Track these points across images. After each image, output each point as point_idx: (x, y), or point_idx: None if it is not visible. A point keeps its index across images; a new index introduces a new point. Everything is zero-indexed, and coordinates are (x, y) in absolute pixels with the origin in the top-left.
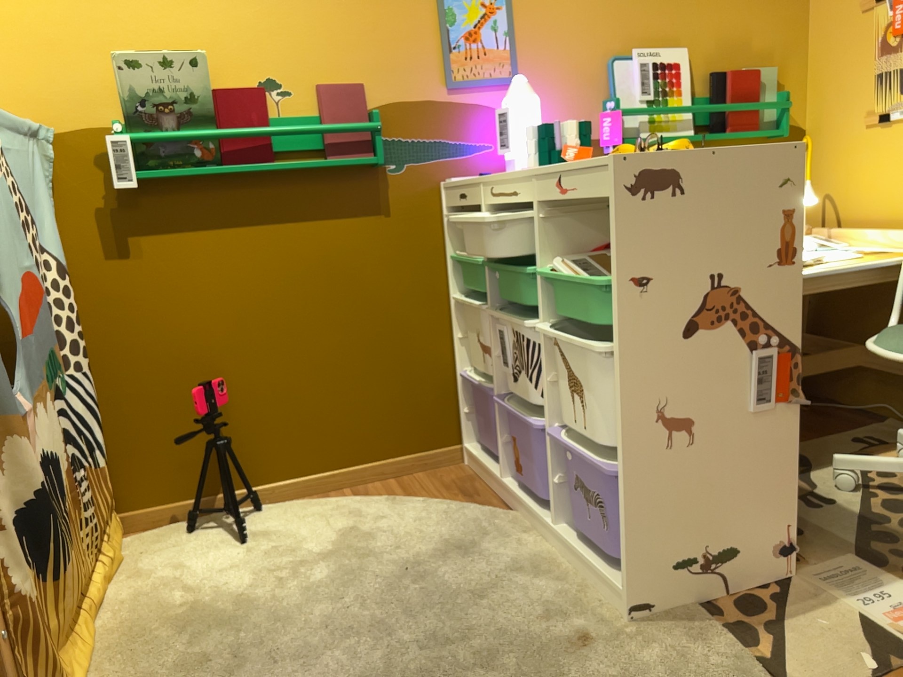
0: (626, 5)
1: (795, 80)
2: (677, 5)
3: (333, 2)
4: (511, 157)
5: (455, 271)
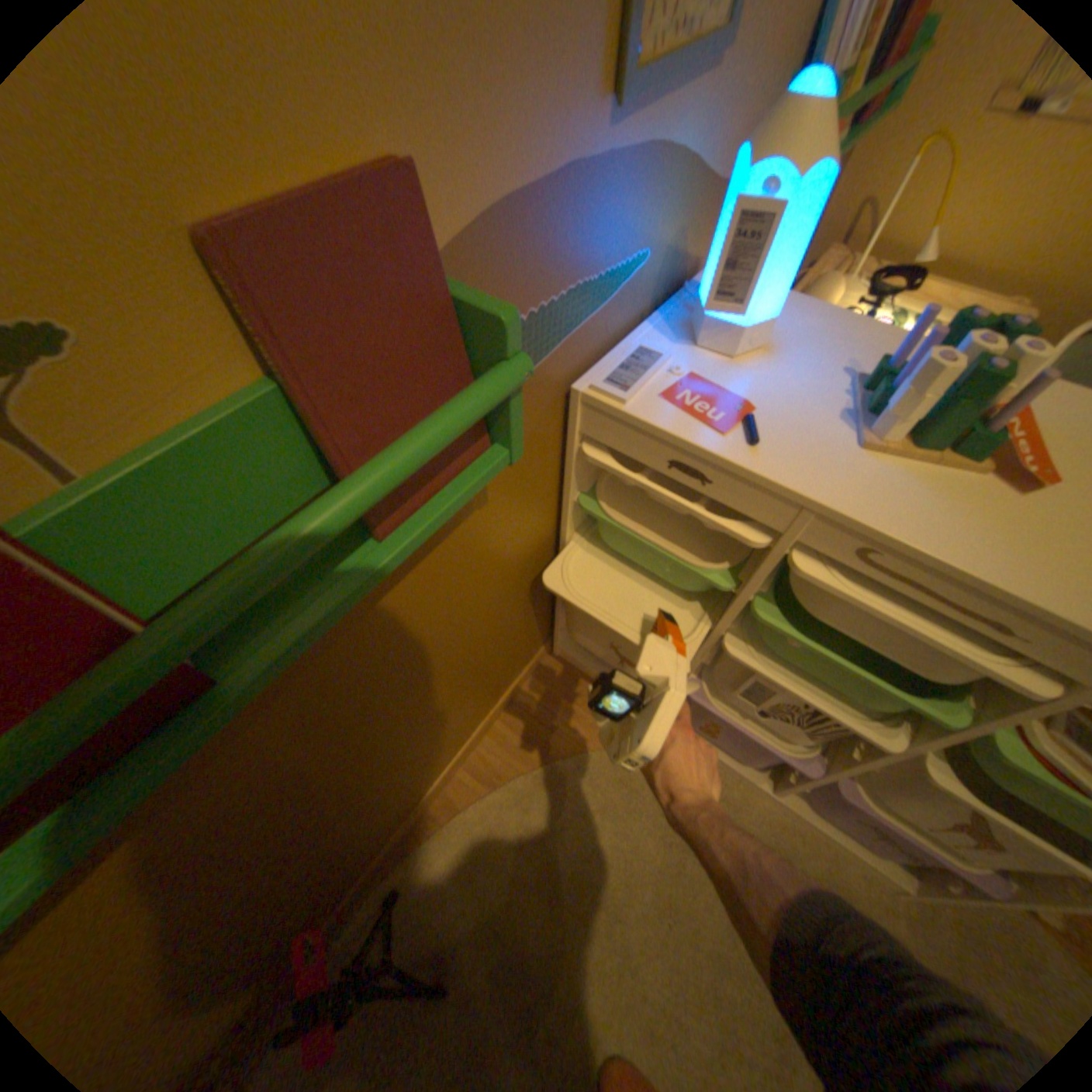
0: None
1: None
2: None
3: None
4: (728, 312)
5: (576, 512)
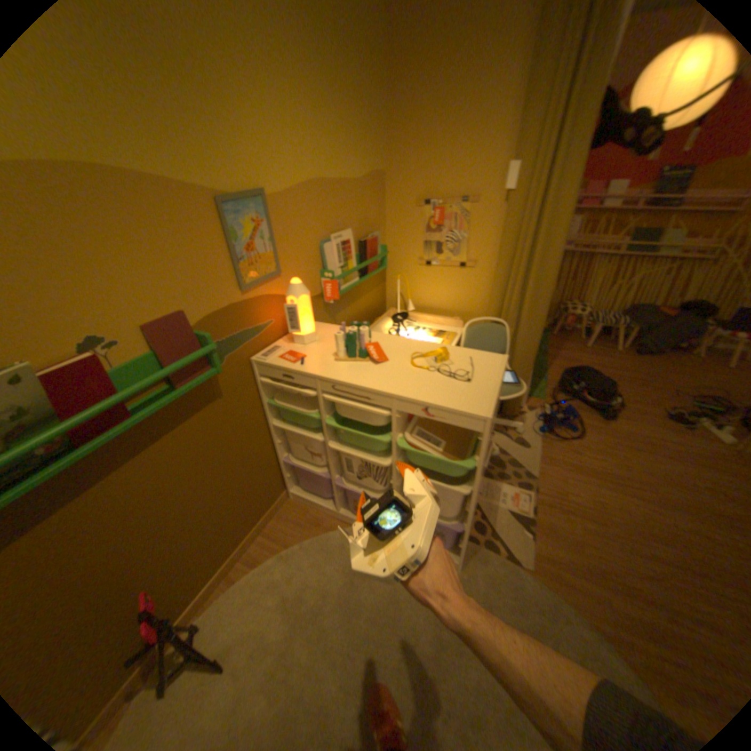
0: (324, 204)
1: (383, 234)
2: (344, 200)
3: (133, 240)
4: (299, 333)
5: (270, 409)
